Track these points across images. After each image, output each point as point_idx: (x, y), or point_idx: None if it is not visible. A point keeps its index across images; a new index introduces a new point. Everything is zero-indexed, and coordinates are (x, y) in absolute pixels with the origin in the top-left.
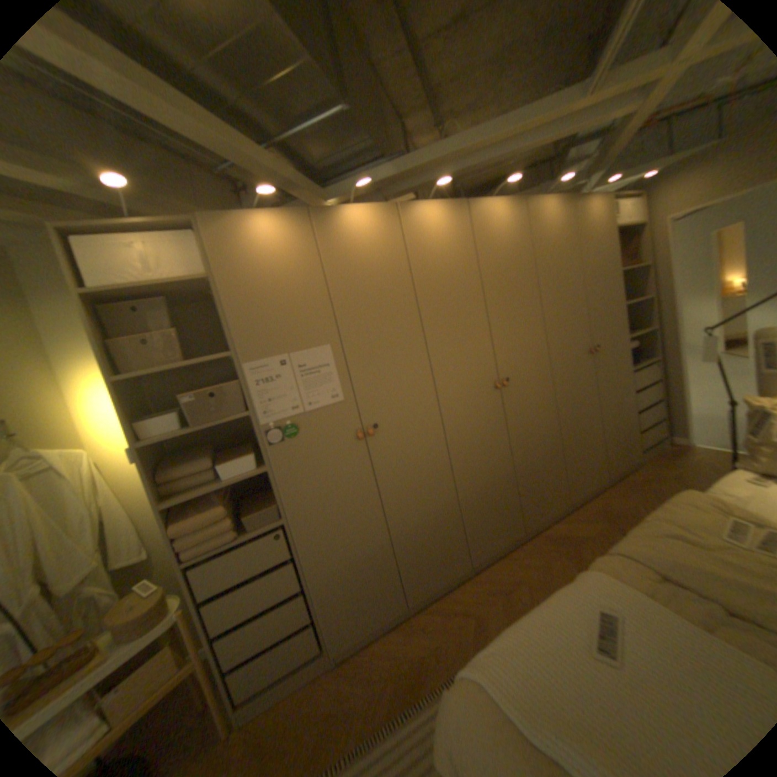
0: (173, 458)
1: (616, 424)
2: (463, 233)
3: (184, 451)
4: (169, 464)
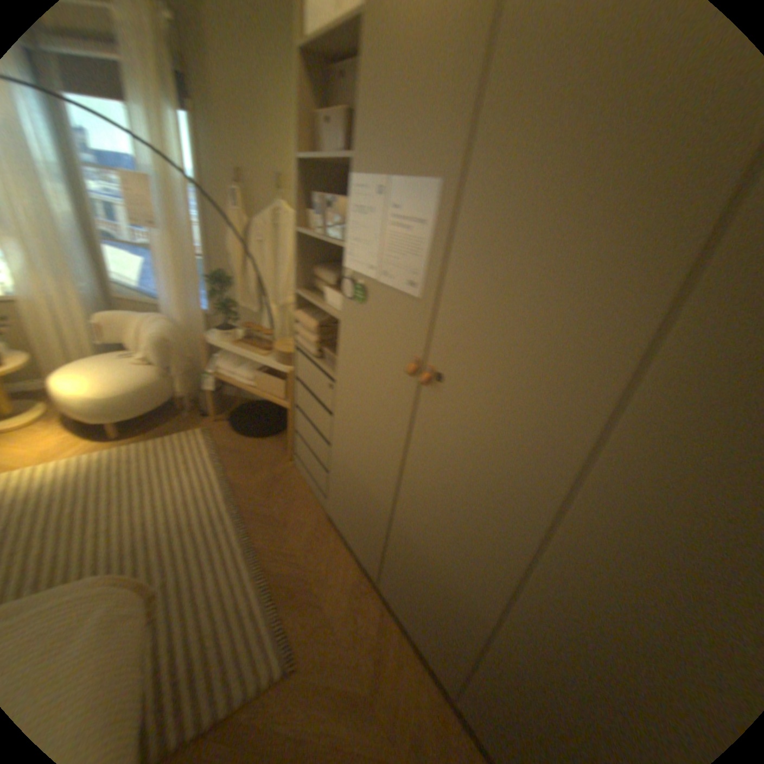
0: None
1: None
2: None
3: None
4: (330, 266)
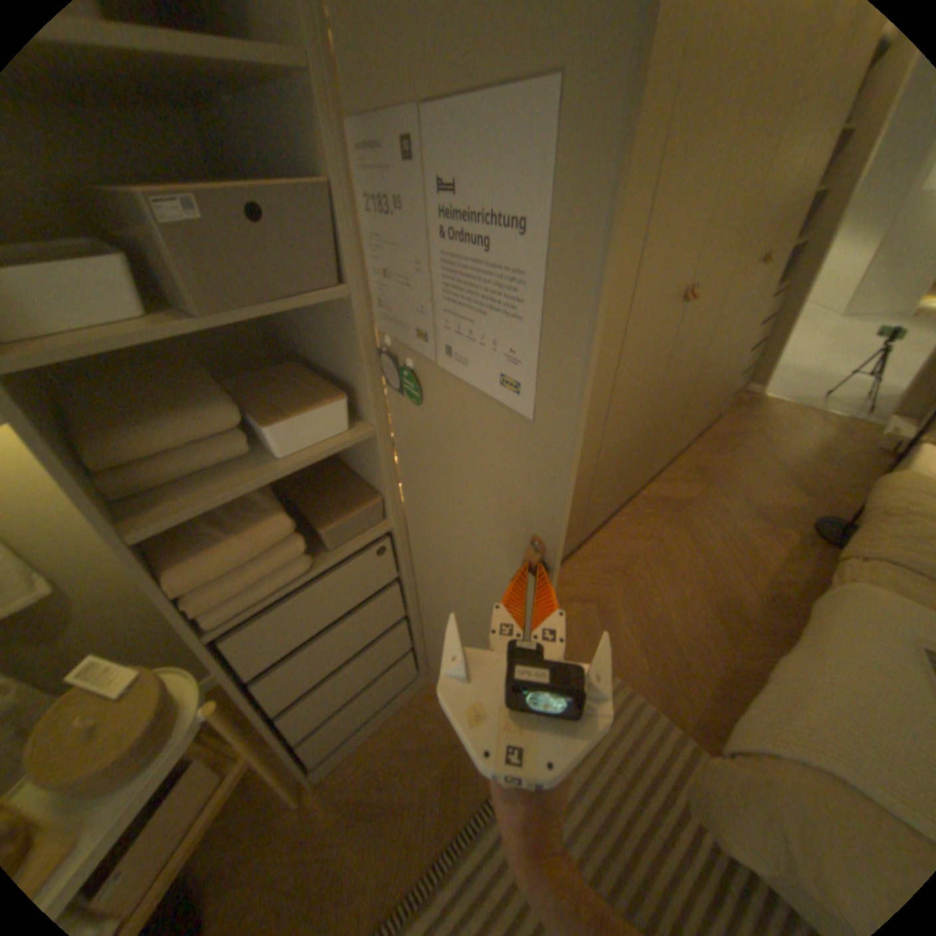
0: (96, 390)
1: (732, 365)
2: None
3: (116, 370)
4: (104, 412)
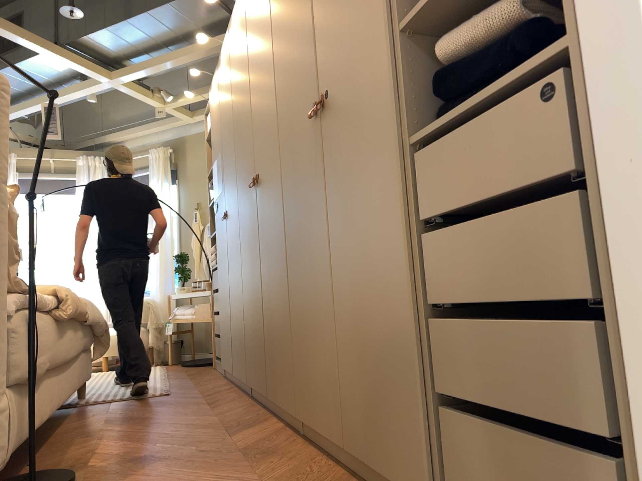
0: None
1: (353, 296)
2: (245, 24)
3: None
4: None
